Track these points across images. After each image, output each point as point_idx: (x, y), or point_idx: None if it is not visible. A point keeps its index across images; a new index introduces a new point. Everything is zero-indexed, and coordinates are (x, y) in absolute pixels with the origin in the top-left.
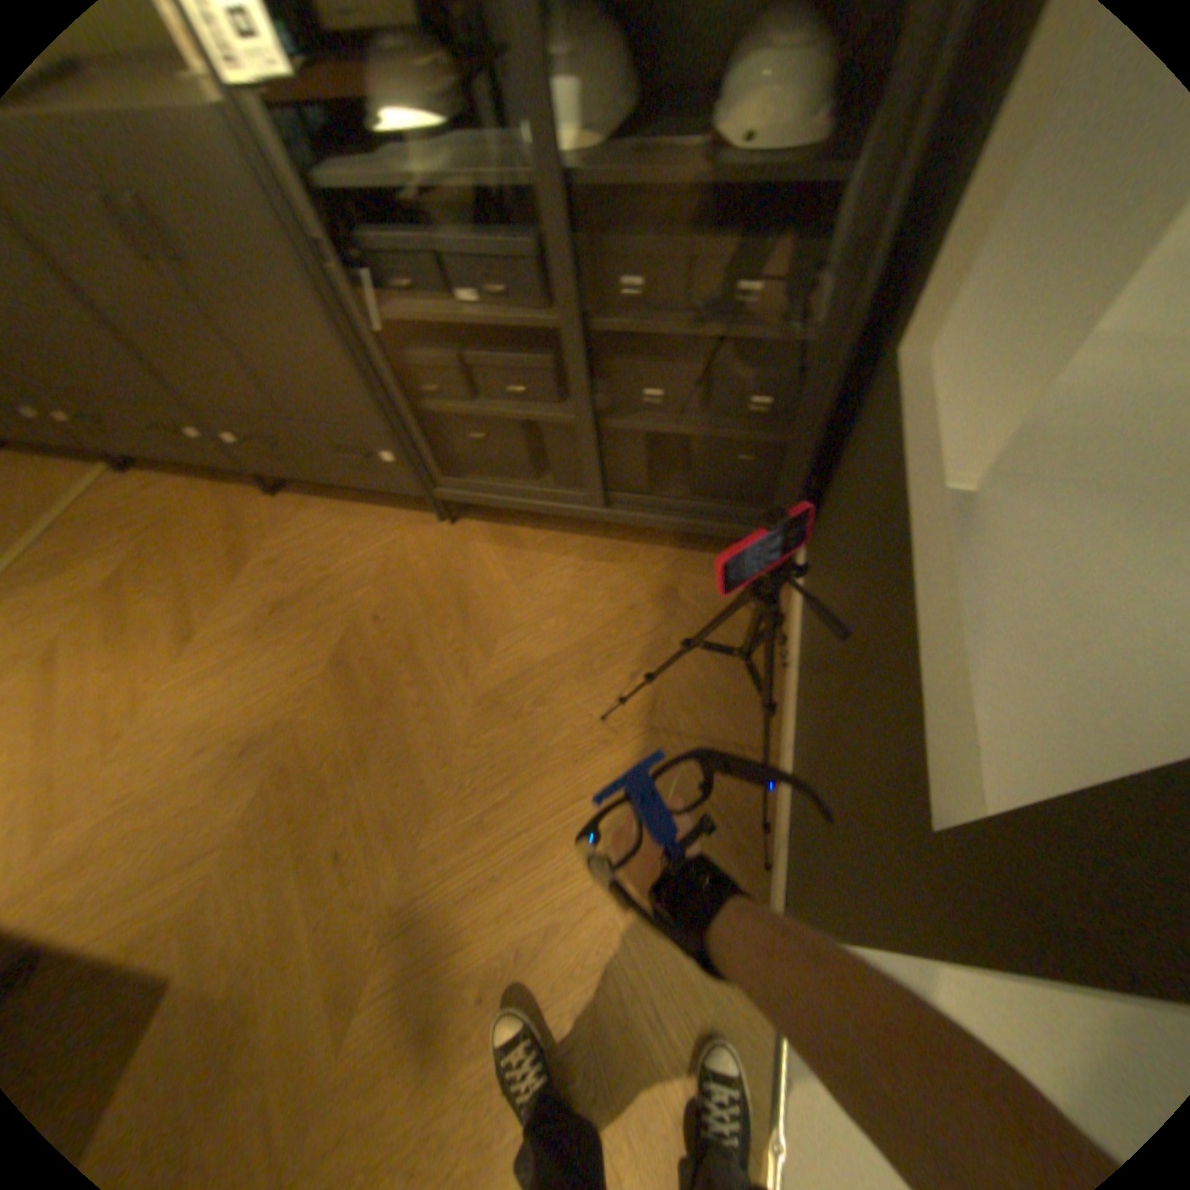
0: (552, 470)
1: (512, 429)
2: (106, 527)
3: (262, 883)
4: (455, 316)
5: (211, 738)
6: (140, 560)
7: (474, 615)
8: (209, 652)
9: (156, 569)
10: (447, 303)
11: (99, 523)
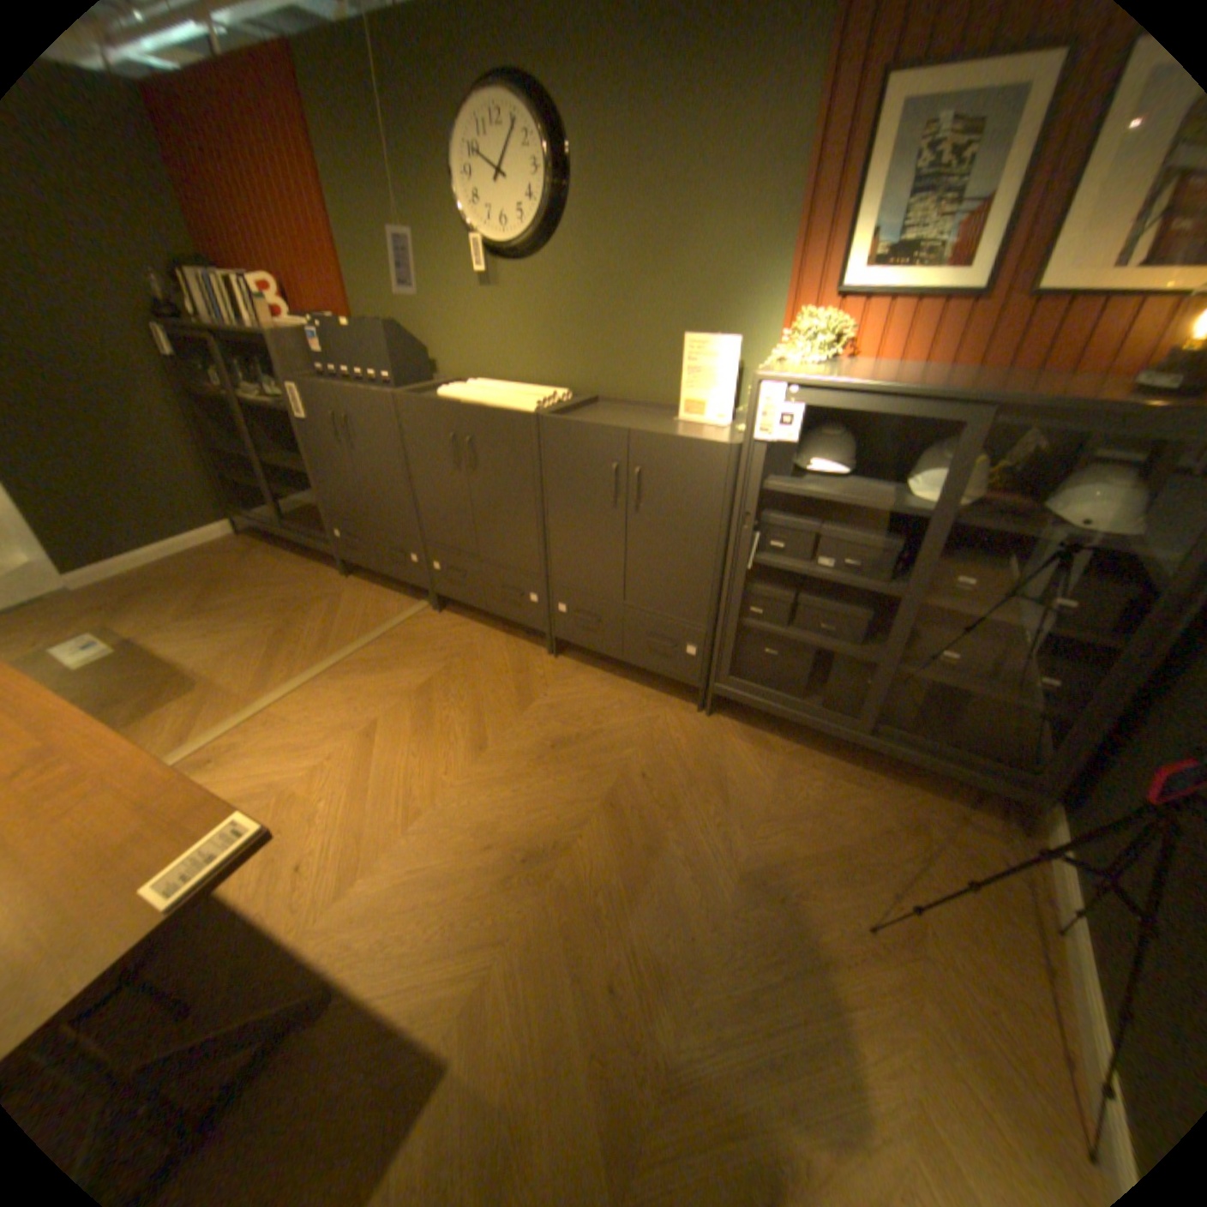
0: (824, 695)
1: (808, 655)
2: (426, 646)
3: (541, 991)
4: (815, 574)
5: (499, 838)
6: (450, 677)
7: (734, 798)
8: (502, 764)
9: (462, 687)
10: (808, 564)
11: (421, 642)
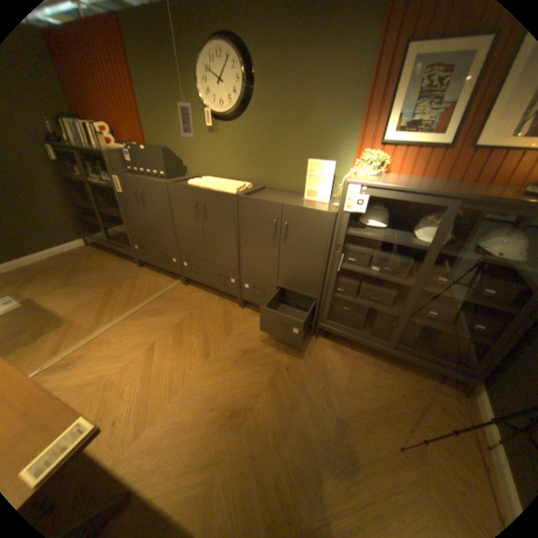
0: (371, 329)
1: (364, 311)
2: (179, 303)
3: (241, 490)
4: (370, 274)
5: (217, 404)
6: (191, 319)
7: (330, 380)
8: (217, 364)
9: (197, 324)
10: (366, 269)
11: (177, 301)
